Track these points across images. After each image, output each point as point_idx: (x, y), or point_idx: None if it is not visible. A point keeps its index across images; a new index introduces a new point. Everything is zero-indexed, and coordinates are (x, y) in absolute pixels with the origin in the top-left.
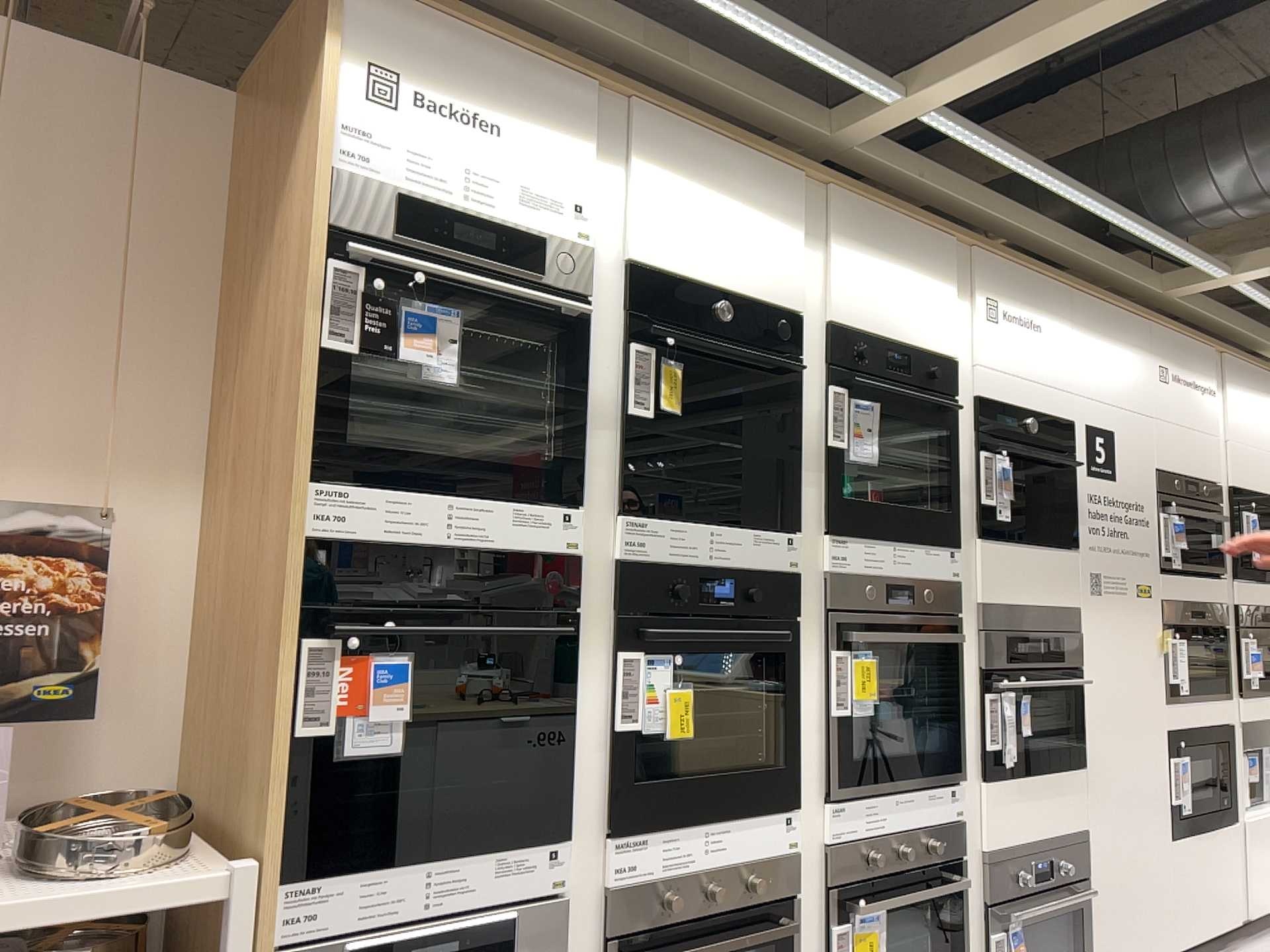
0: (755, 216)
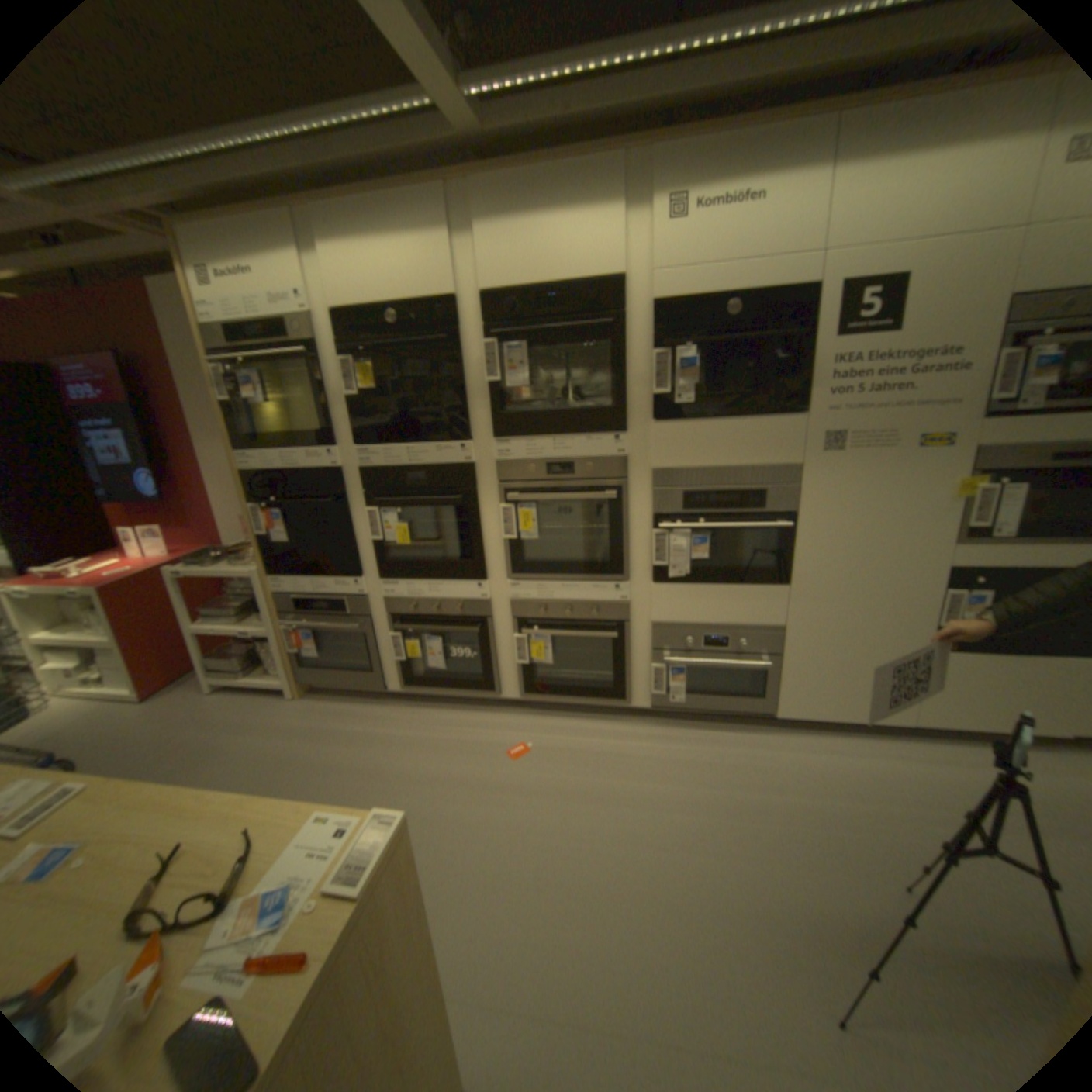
0: (406, 228)
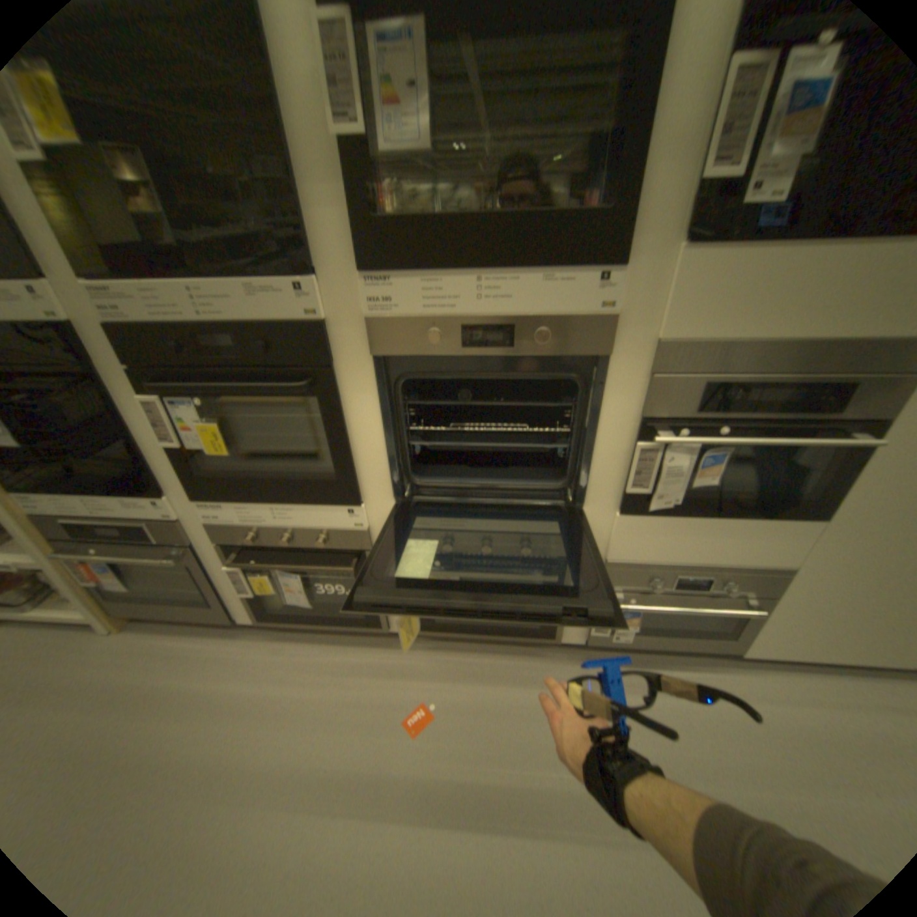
0: None
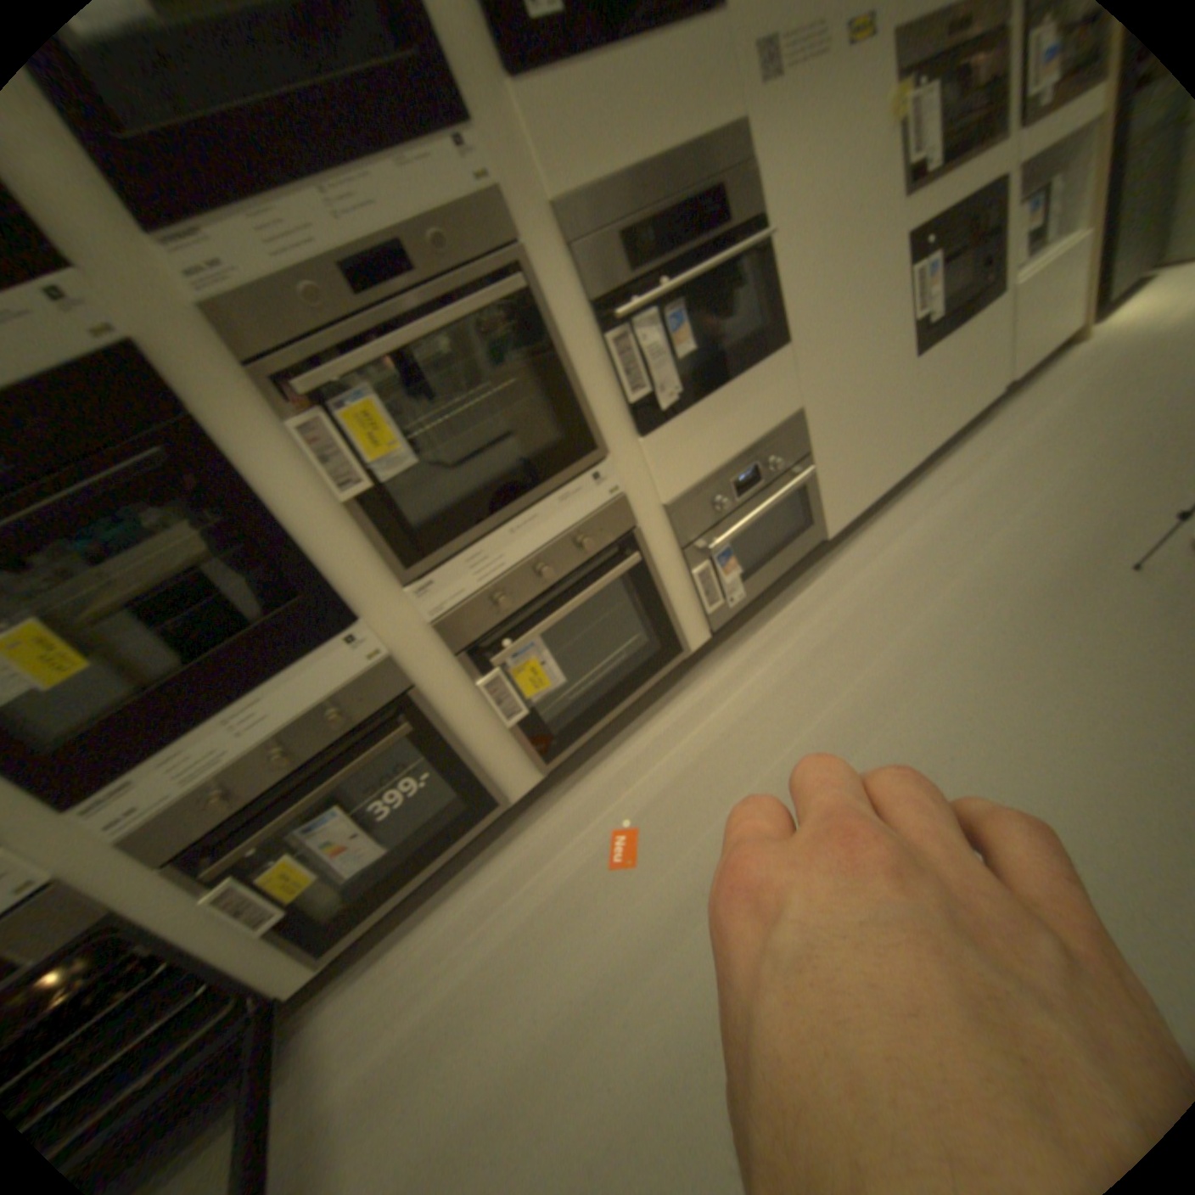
0: None
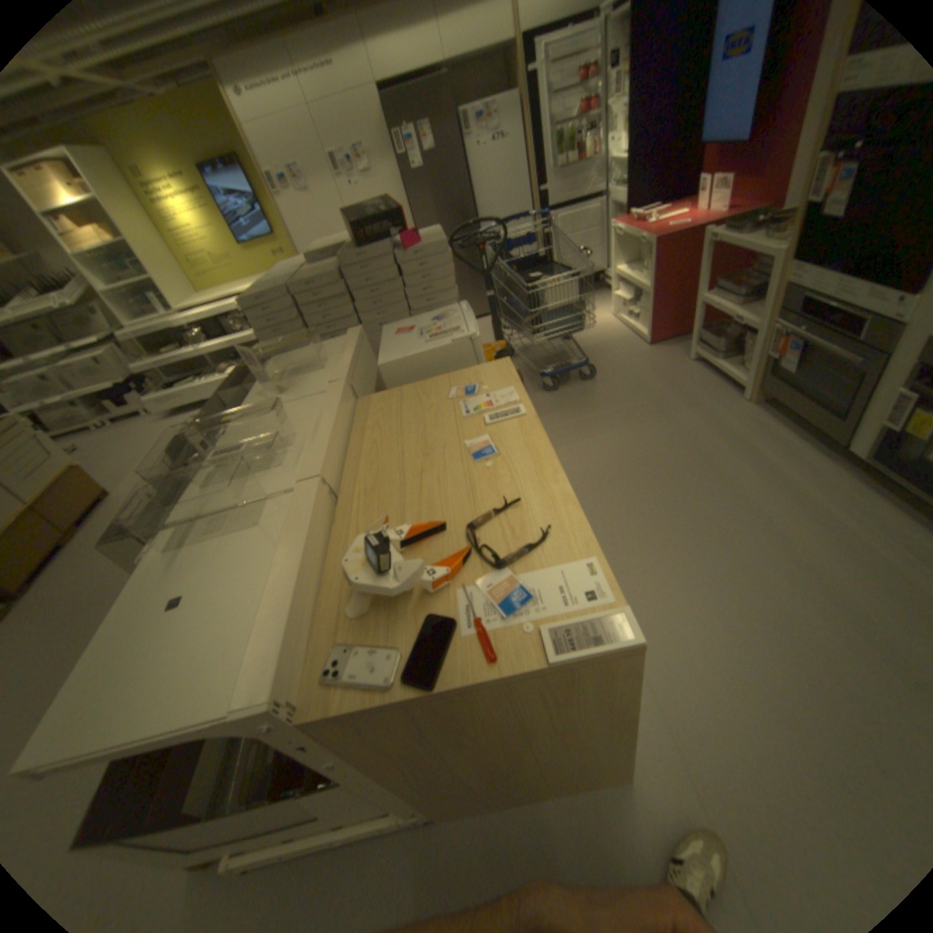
0: None
